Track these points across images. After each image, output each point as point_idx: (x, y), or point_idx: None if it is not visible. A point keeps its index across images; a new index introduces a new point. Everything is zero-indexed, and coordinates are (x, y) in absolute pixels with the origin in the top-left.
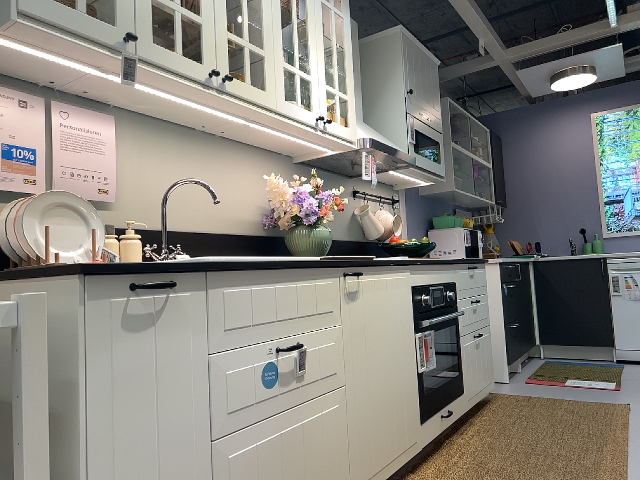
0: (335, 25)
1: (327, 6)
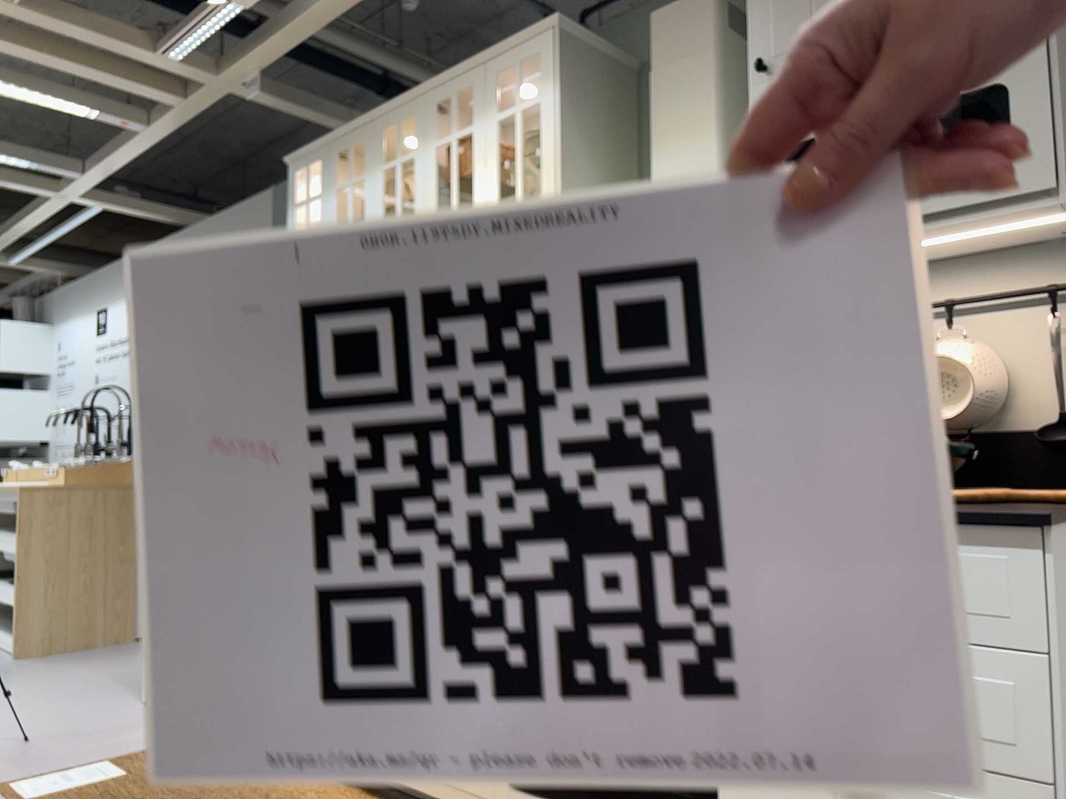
0: (519, 132)
1: (506, 116)
